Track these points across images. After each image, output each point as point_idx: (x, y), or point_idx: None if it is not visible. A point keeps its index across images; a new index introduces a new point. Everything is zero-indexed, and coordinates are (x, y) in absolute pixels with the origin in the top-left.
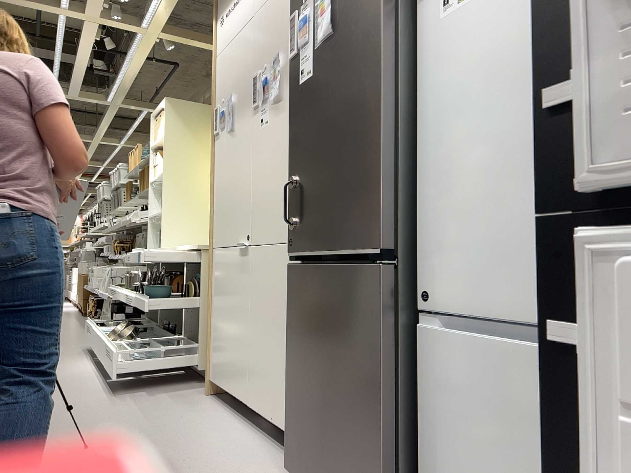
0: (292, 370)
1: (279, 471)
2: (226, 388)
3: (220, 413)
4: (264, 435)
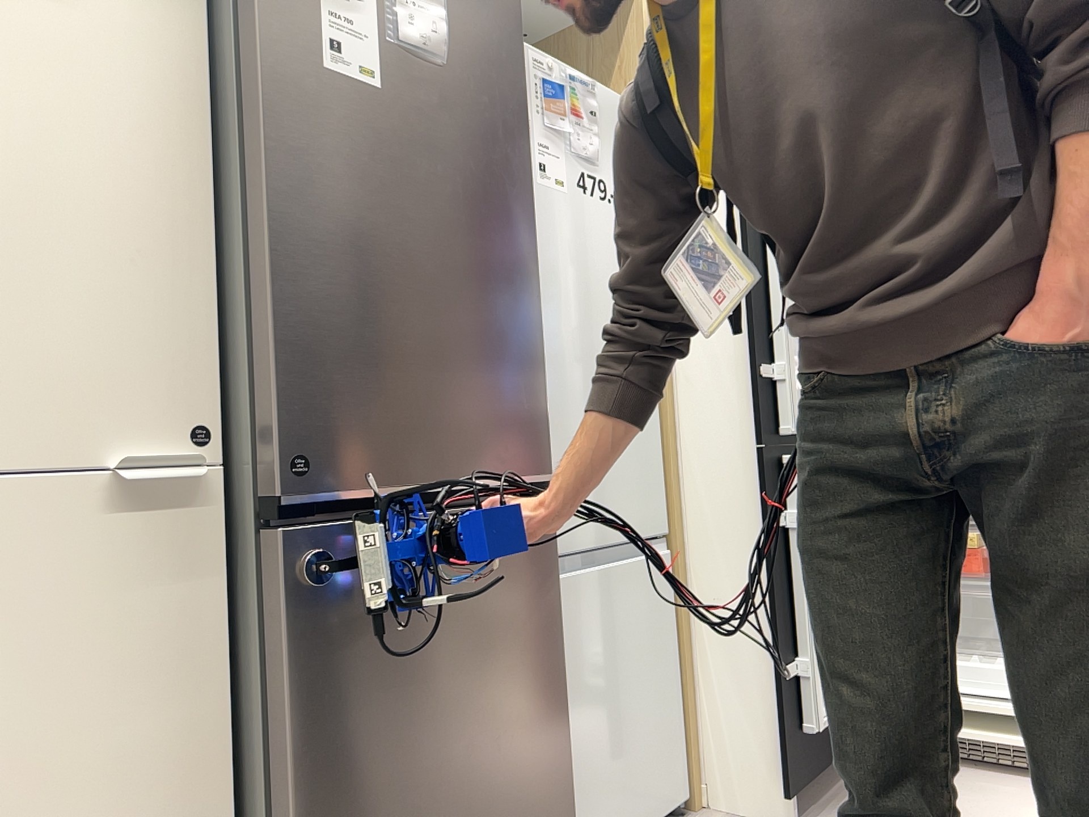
0: (327, 813)
1: None
2: None
3: None
4: None
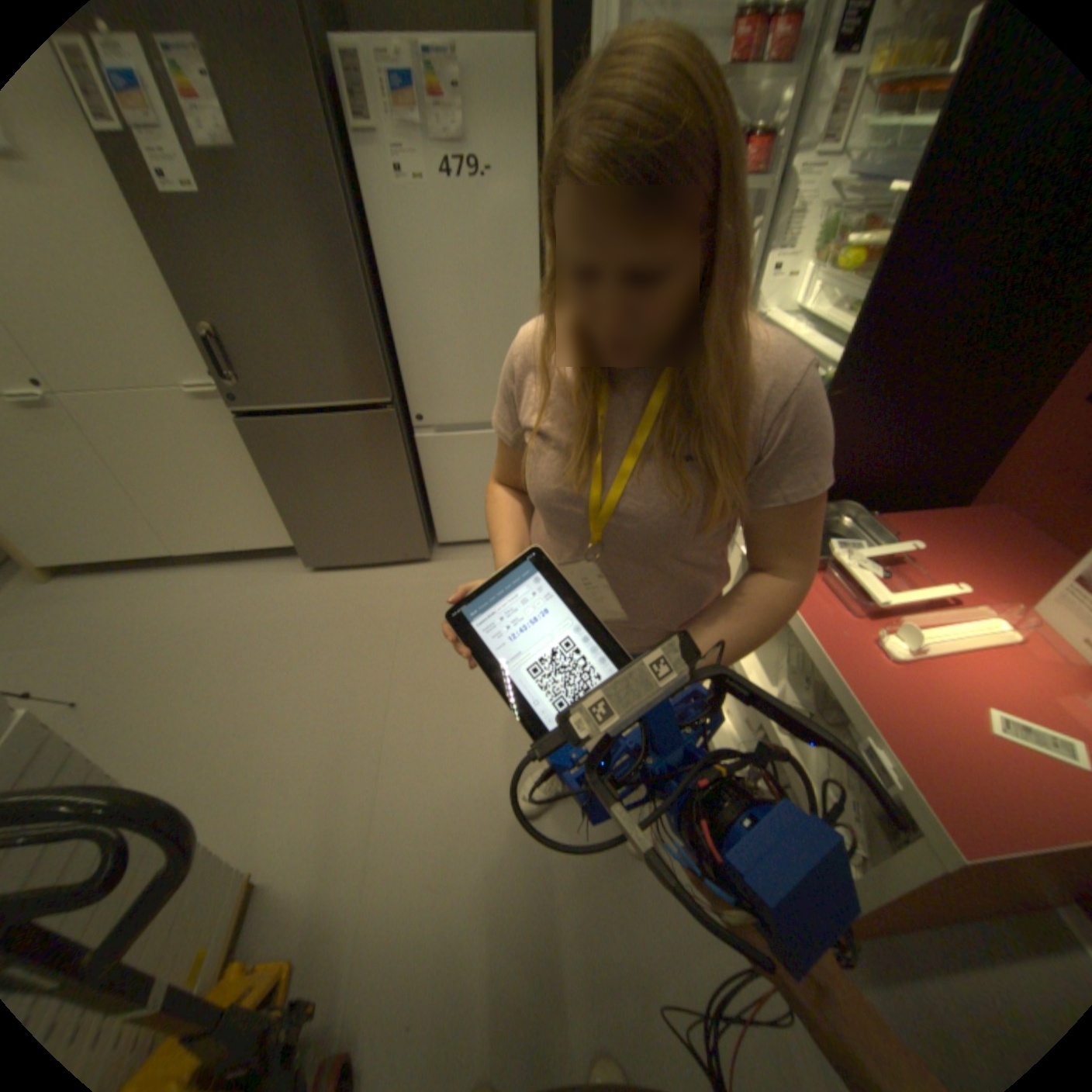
0: (287, 503)
1: (289, 573)
2: (99, 559)
3: (121, 583)
4: (216, 565)
